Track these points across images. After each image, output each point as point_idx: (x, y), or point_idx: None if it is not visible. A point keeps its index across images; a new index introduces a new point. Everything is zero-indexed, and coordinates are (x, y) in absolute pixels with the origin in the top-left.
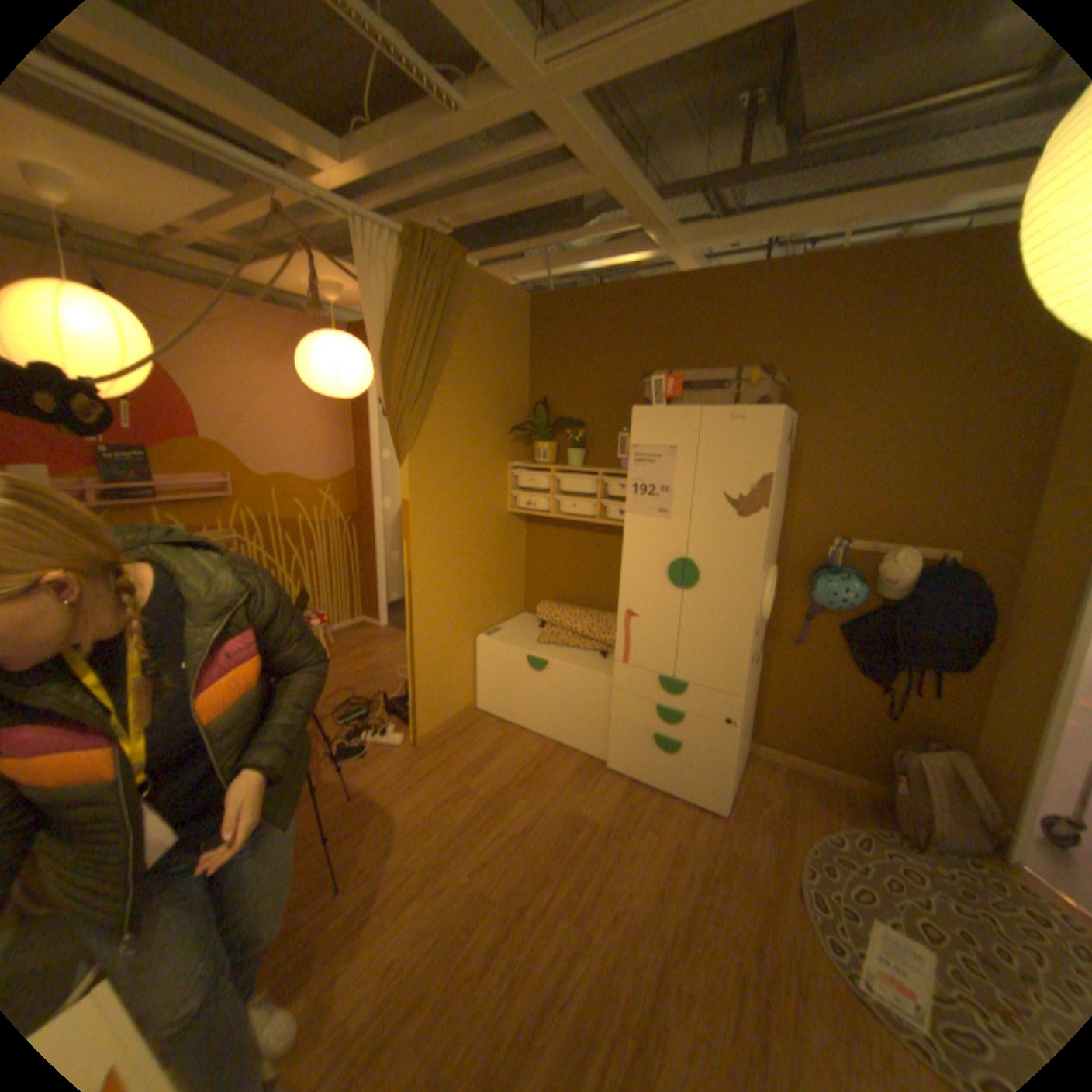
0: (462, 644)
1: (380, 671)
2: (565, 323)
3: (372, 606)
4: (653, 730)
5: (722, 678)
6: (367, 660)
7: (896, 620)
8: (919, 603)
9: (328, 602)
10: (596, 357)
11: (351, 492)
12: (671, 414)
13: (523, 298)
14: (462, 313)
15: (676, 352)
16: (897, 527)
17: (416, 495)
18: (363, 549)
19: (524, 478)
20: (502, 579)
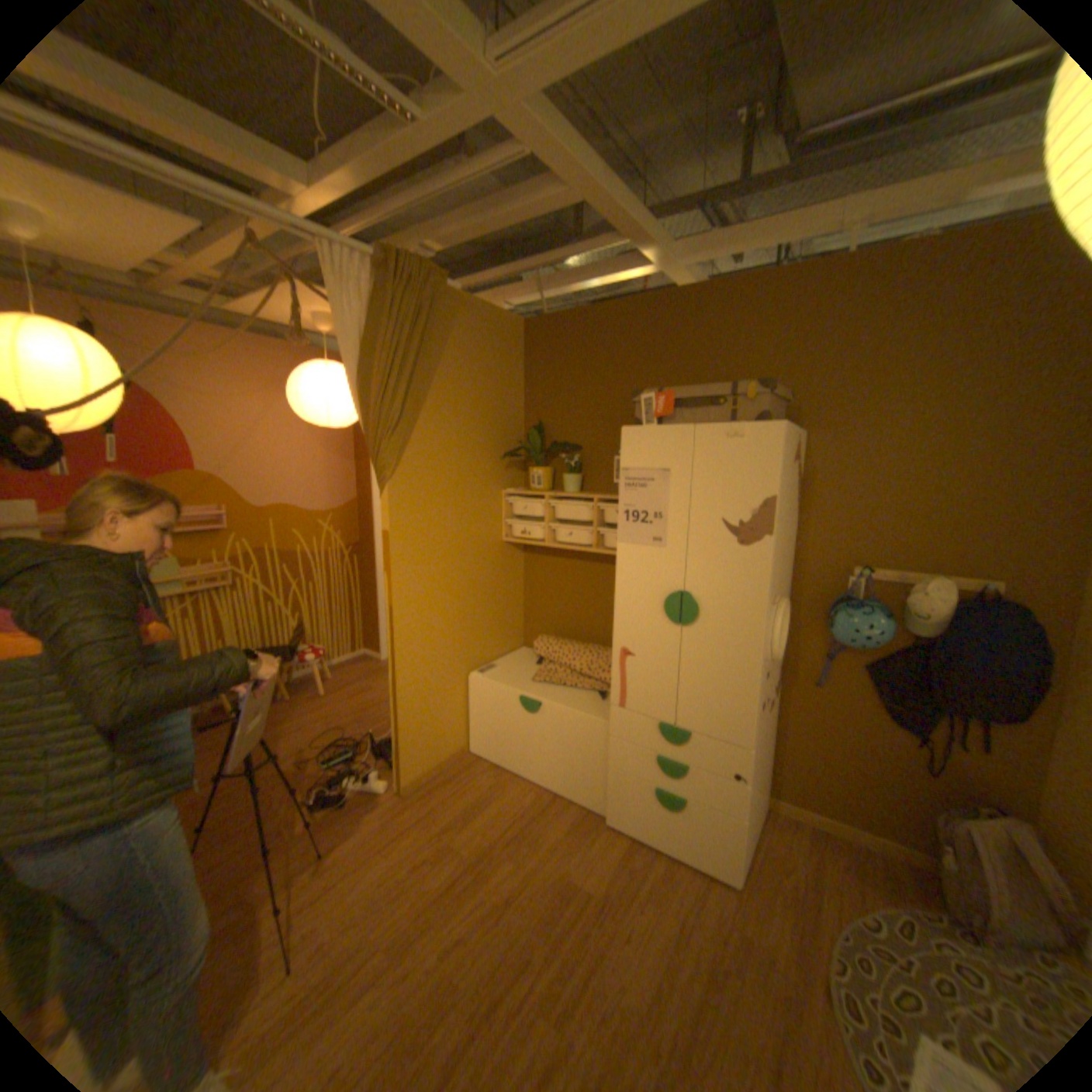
0: (452, 682)
1: (375, 708)
2: (559, 345)
3: (373, 638)
4: (655, 784)
5: (729, 727)
6: (362, 697)
7: (931, 661)
8: (957, 642)
9: (328, 635)
10: (591, 379)
11: (352, 522)
12: (663, 434)
13: (515, 322)
14: (448, 337)
15: (673, 370)
16: (926, 553)
17: (398, 525)
18: (365, 580)
19: (518, 506)
20: (498, 612)
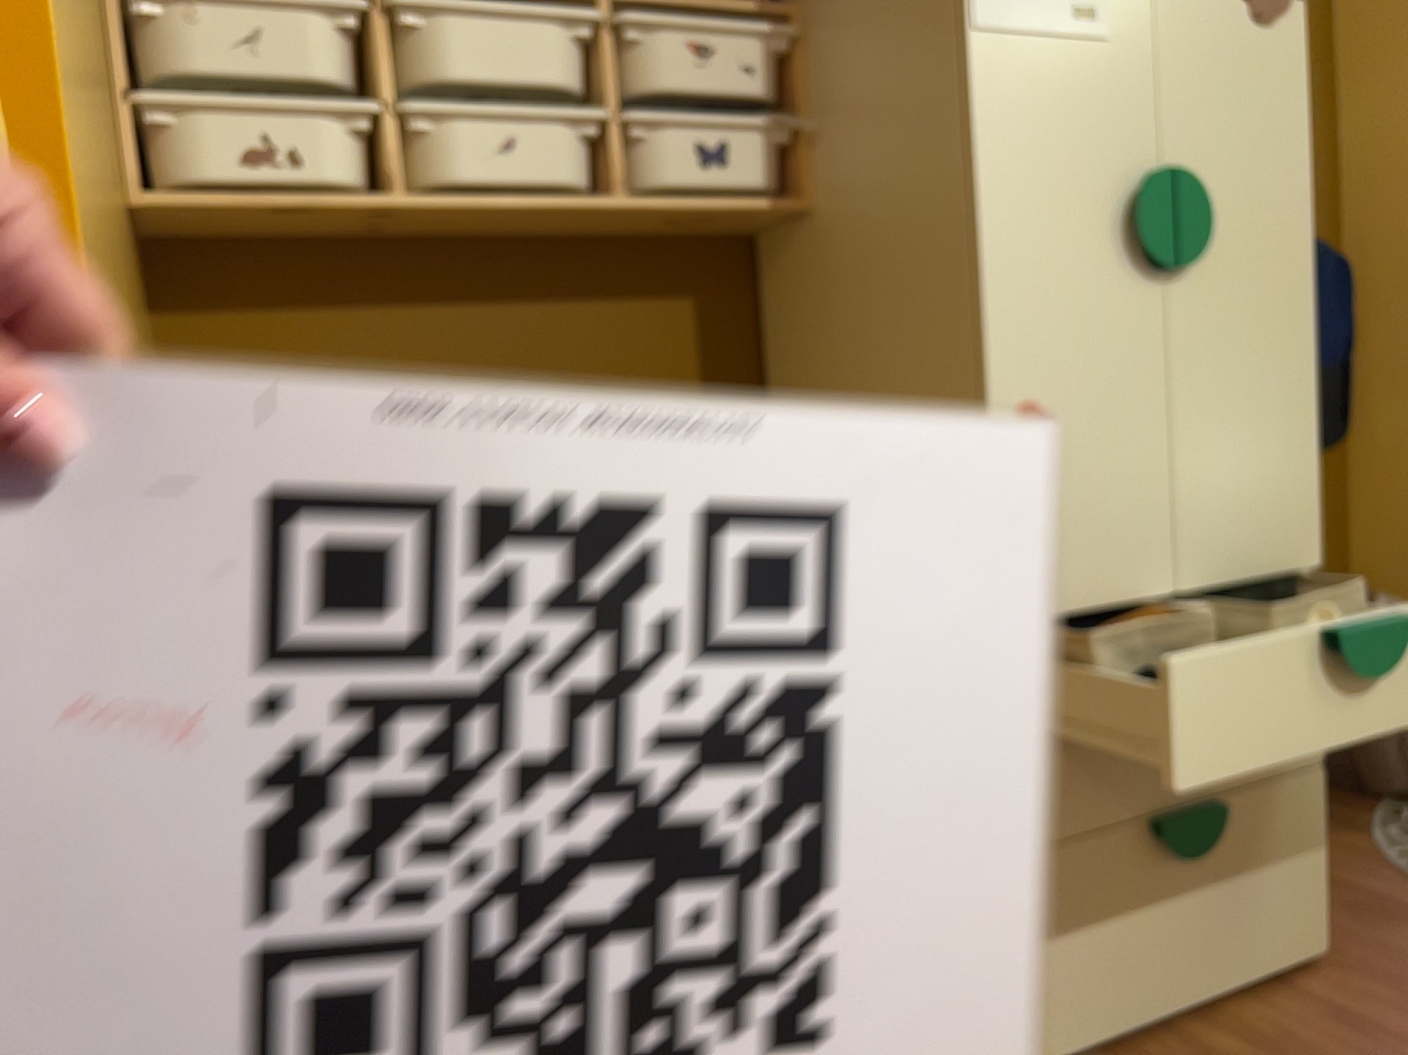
0: None
1: None
2: None
3: None
4: (1151, 810)
5: (1283, 528)
6: None
7: None
8: None
9: None
10: None
11: None
12: None
13: None
14: None
15: None
16: None
17: None
18: None
19: (220, 18)
20: None
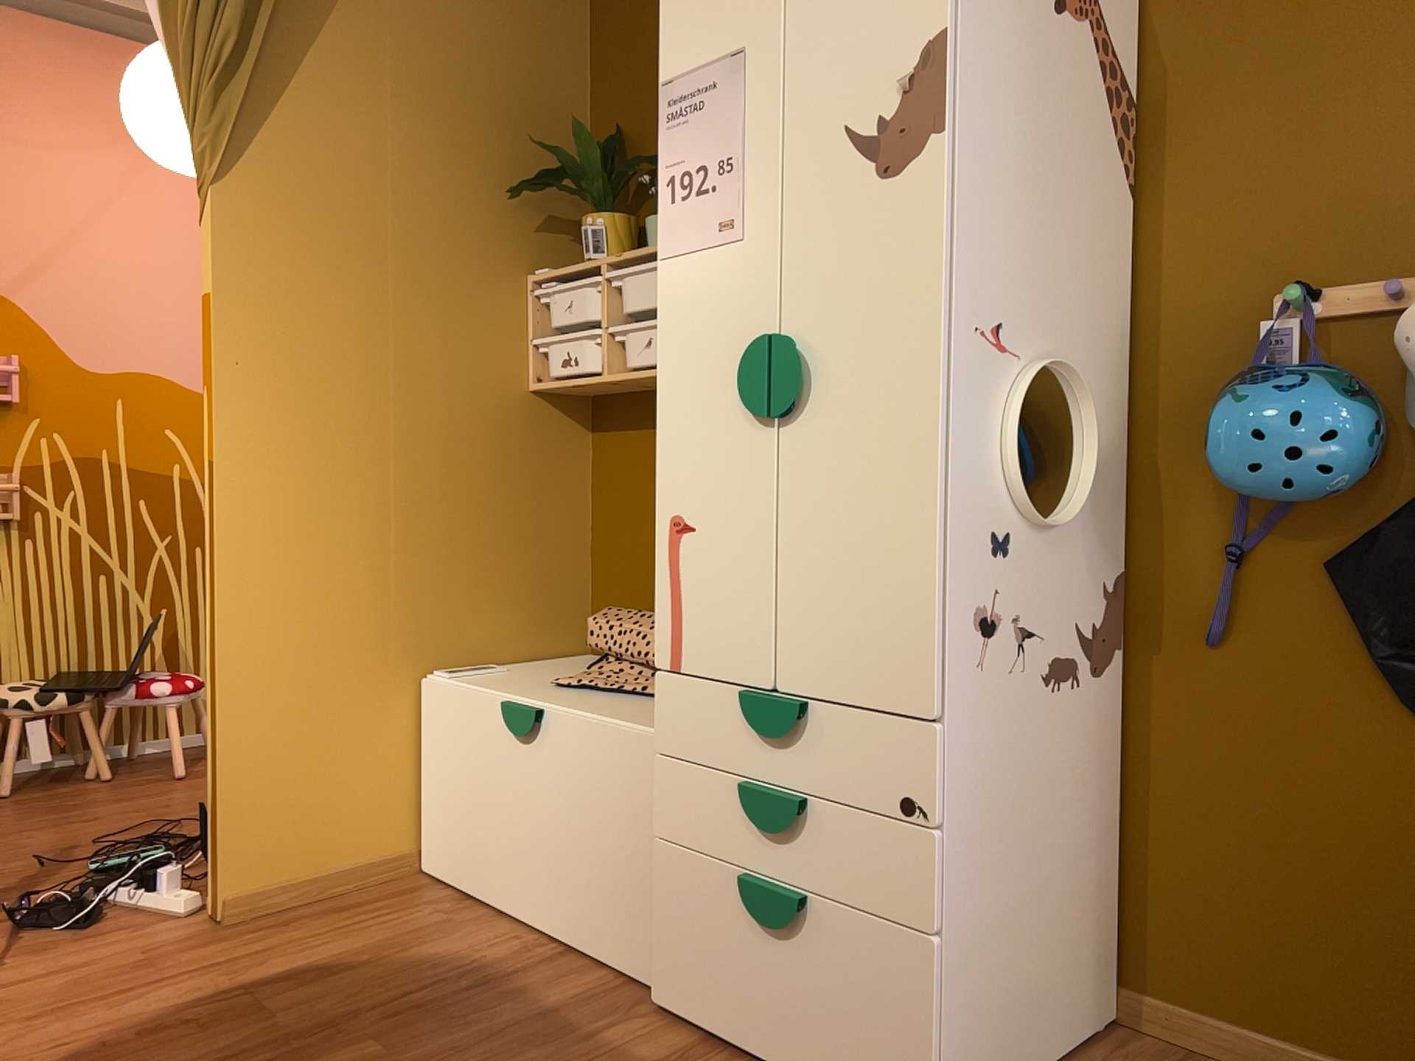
0: (377, 682)
1: None
2: None
3: None
4: (743, 864)
5: (884, 666)
6: None
7: None
8: None
9: None
10: None
11: None
12: None
13: None
14: None
15: None
16: None
17: (239, 283)
18: None
19: (557, 299)
20: (515, 551)
